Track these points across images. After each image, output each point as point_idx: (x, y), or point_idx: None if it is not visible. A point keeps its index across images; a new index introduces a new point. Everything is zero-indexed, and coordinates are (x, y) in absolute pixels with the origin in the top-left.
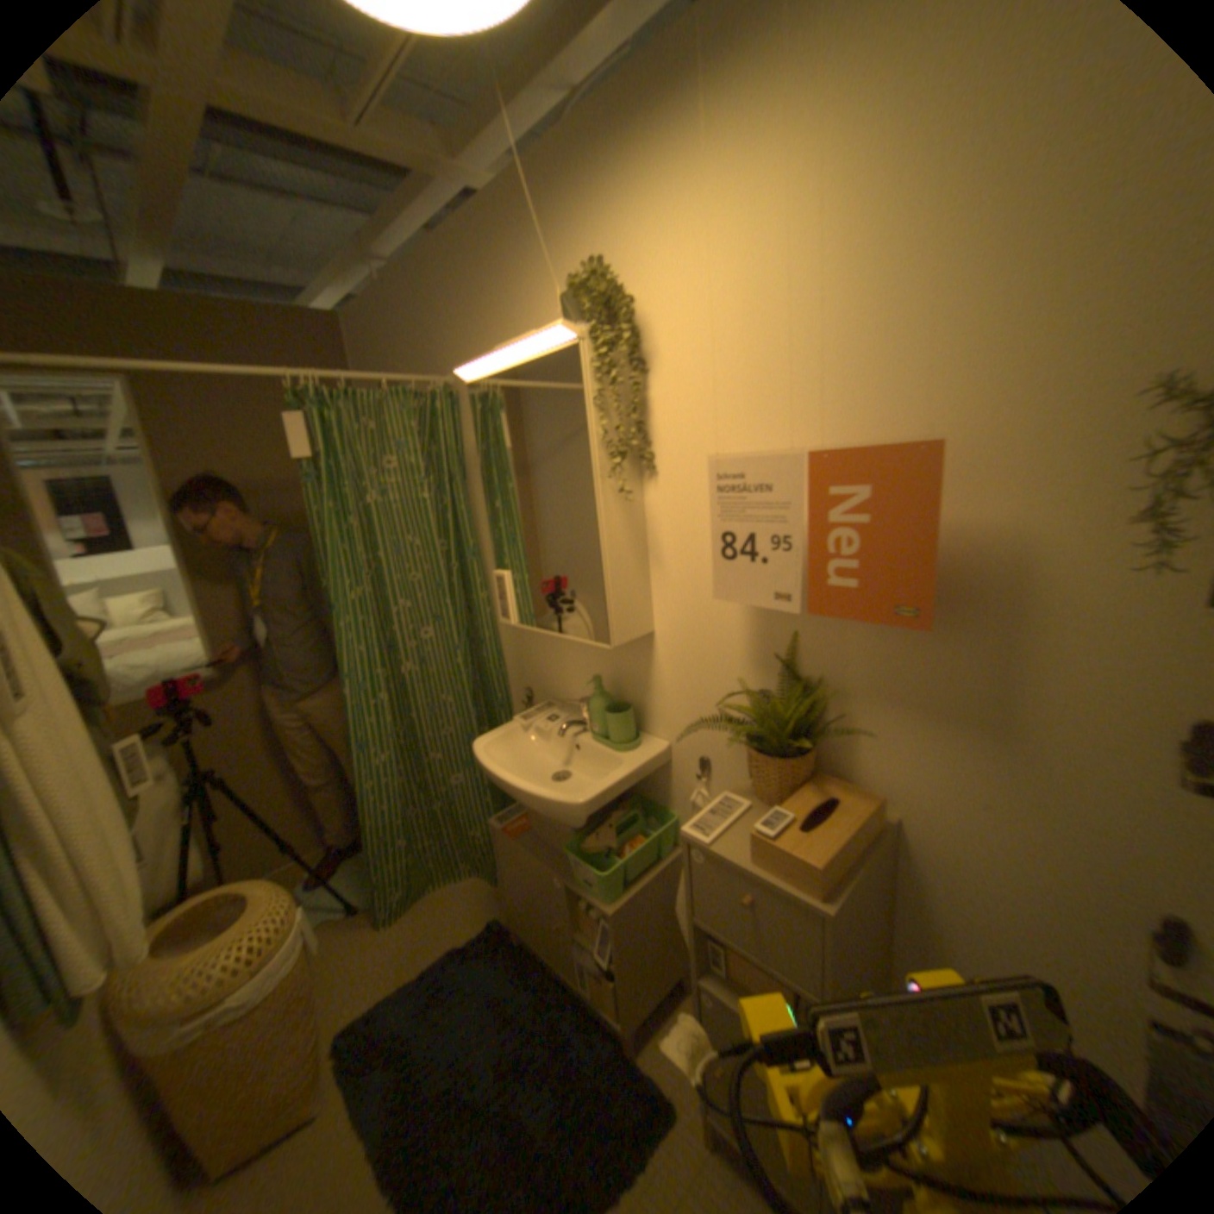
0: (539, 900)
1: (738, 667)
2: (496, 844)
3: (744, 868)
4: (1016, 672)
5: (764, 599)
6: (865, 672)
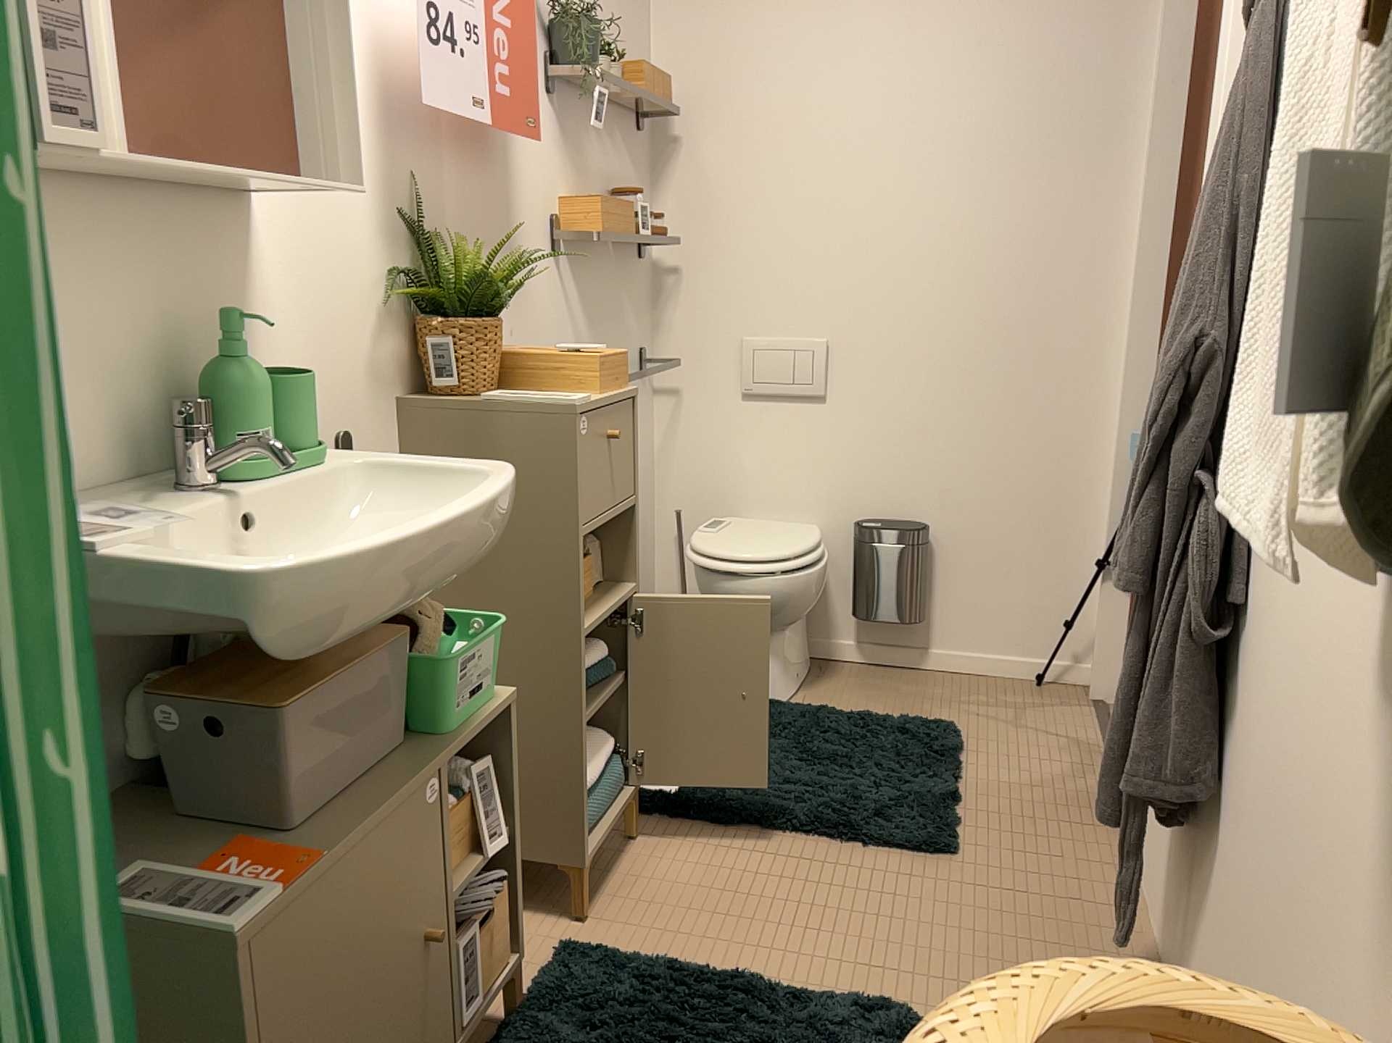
0: (395, 931)
1: (371, 241)
2: (265, 975)
3: (606, 397)
4: (512, 200)
5: (470, 110)
6: (458, 219)
